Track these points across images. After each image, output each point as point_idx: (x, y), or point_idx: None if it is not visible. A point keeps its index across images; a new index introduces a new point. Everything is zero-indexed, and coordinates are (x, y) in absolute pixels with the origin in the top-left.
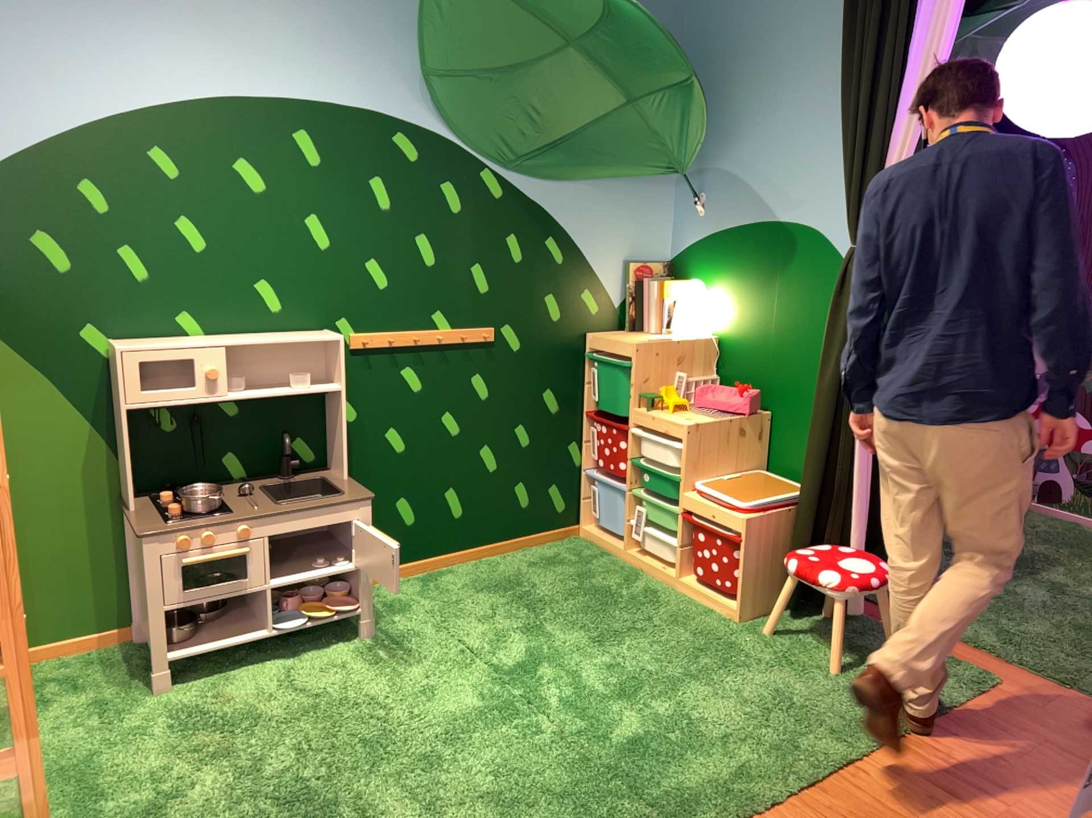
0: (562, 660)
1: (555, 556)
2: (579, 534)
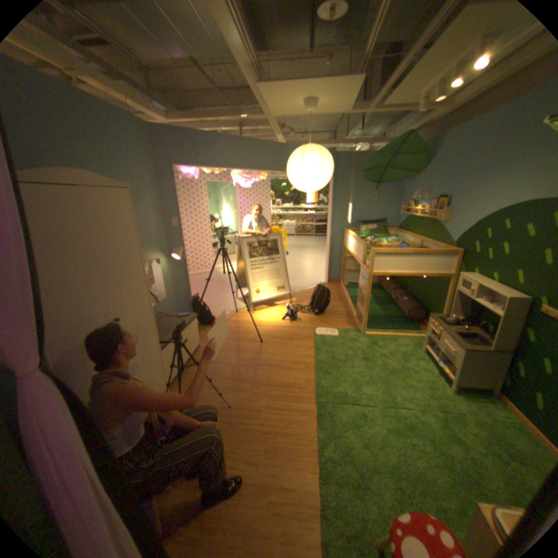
0: (424, 435)
1: None
2: None
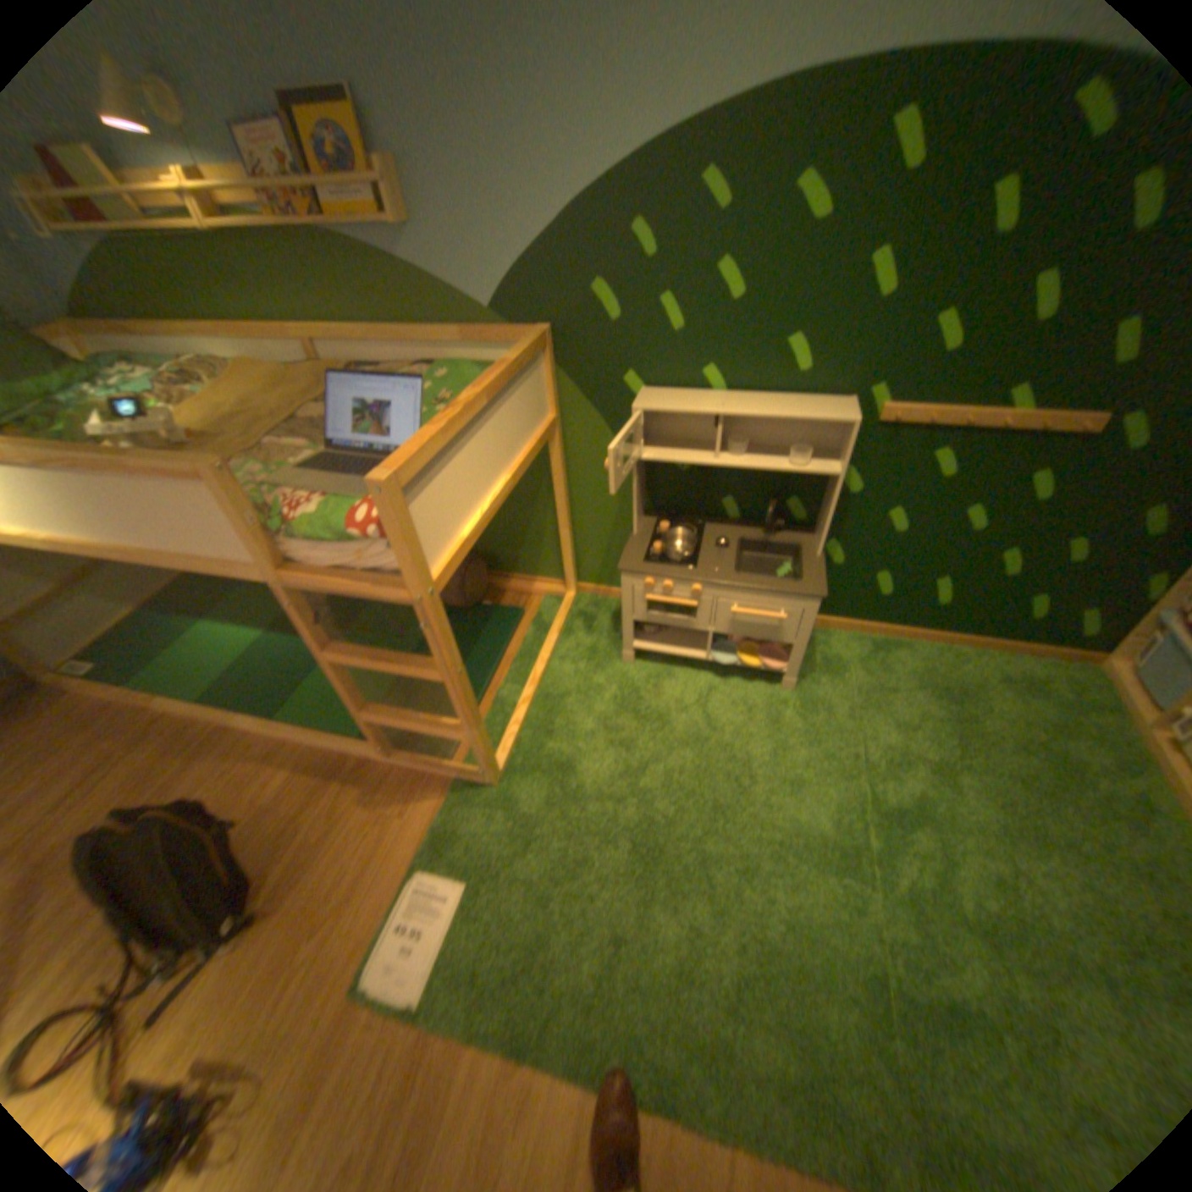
0: (951, 837)
1: (1044, 682)
2: (1101, 666)
